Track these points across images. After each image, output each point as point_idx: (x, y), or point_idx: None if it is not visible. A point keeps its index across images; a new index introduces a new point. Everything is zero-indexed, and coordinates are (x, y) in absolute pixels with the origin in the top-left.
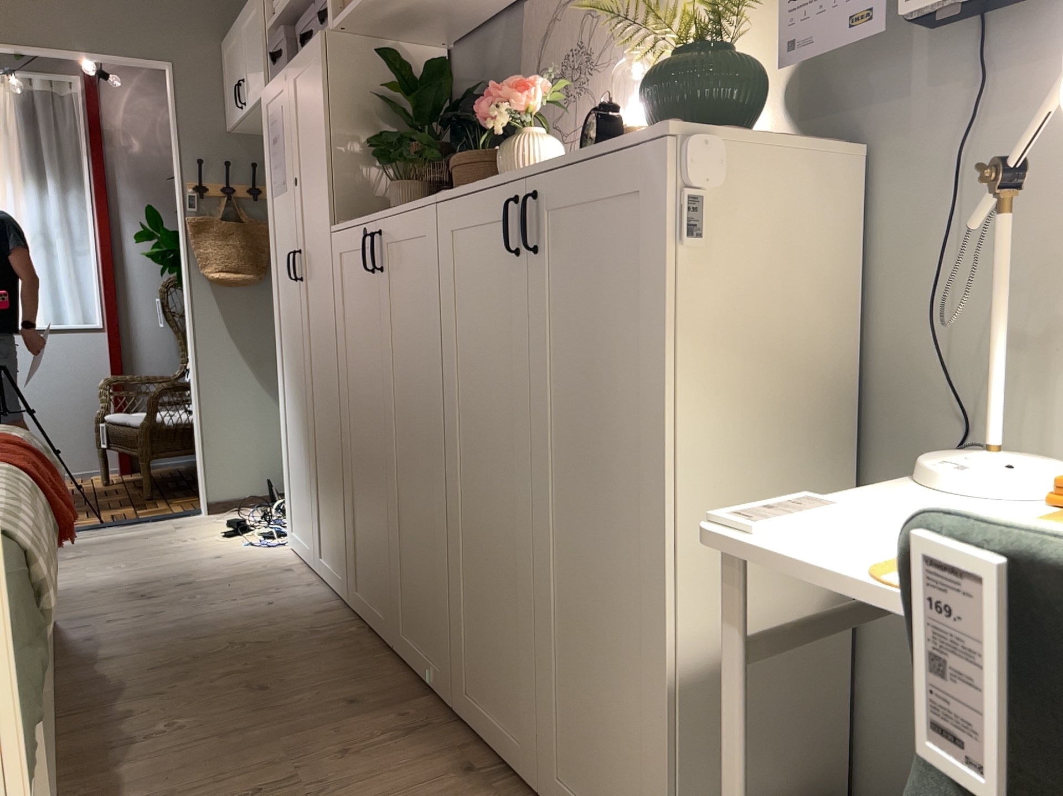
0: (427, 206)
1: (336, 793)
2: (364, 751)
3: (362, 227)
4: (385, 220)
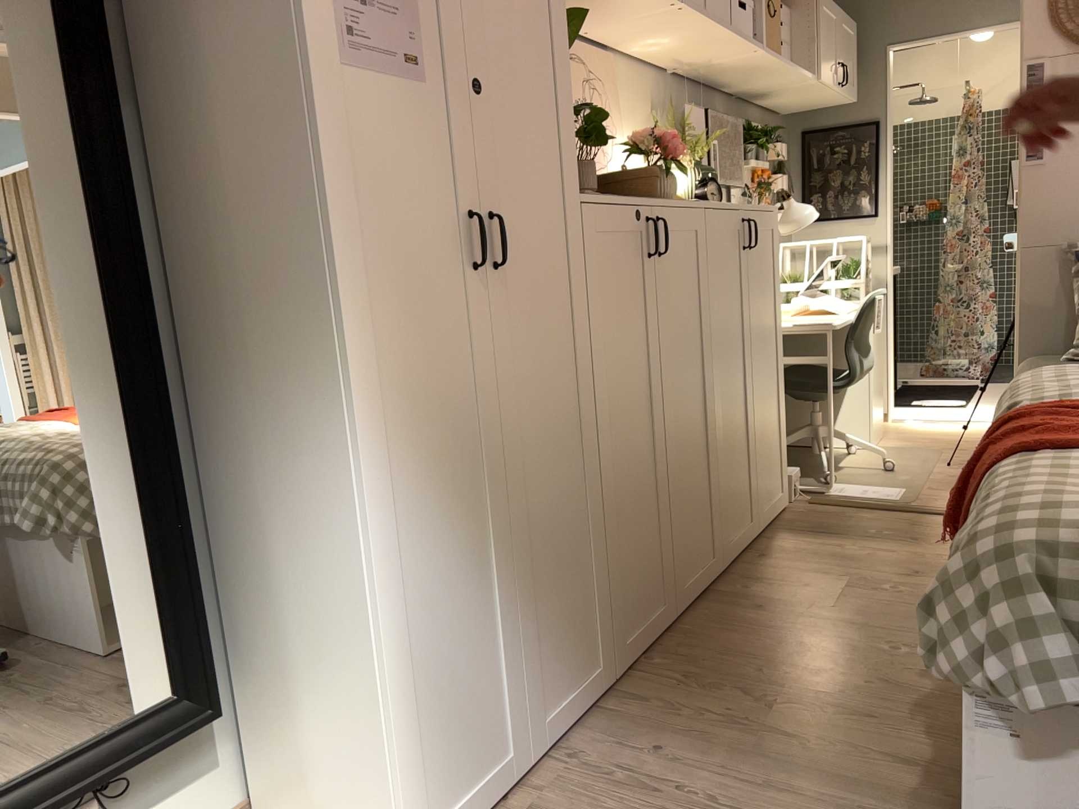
0: (698, 207)
1: (832, 575)
2: (791, 585)
3: (637, 207)
4: (665, 208)
